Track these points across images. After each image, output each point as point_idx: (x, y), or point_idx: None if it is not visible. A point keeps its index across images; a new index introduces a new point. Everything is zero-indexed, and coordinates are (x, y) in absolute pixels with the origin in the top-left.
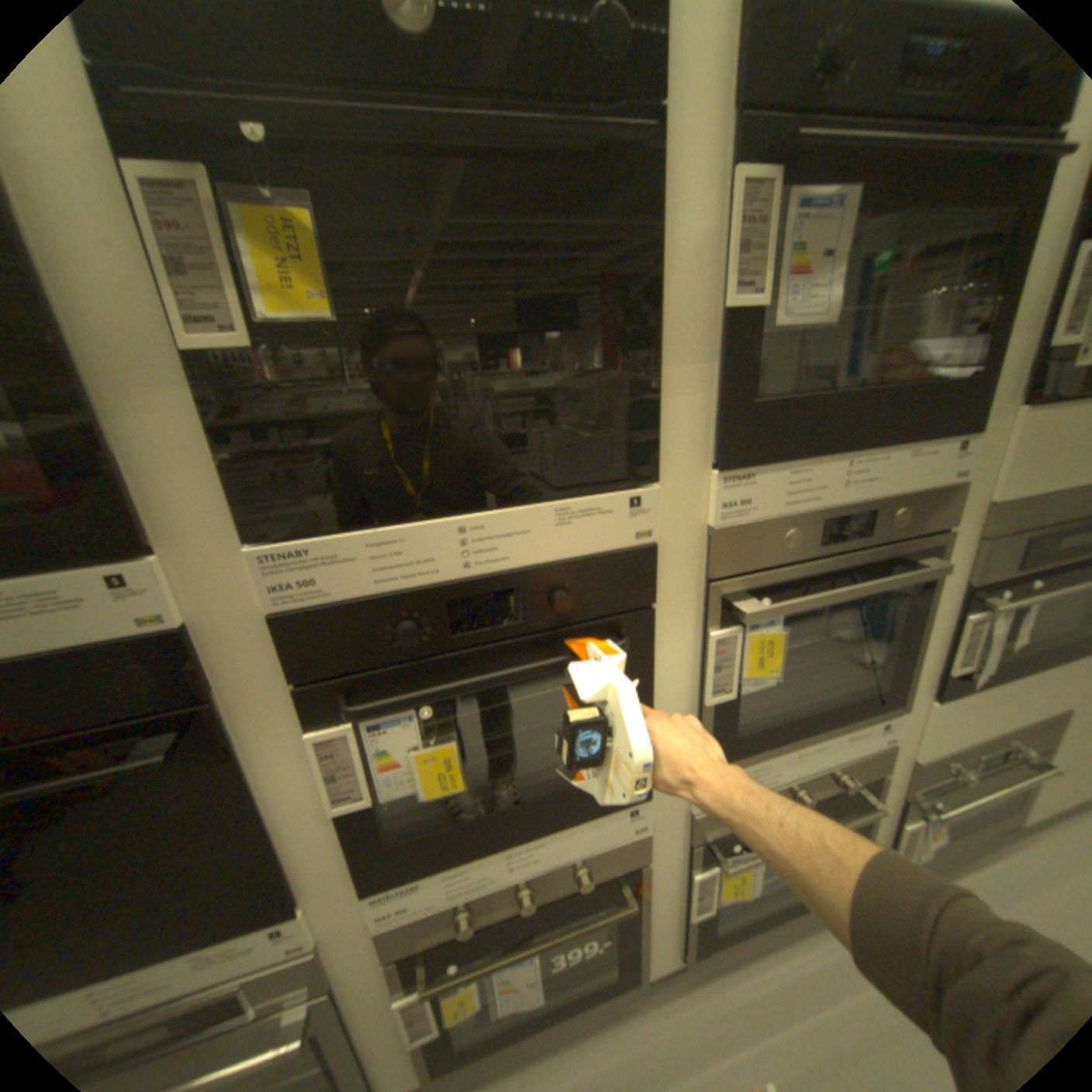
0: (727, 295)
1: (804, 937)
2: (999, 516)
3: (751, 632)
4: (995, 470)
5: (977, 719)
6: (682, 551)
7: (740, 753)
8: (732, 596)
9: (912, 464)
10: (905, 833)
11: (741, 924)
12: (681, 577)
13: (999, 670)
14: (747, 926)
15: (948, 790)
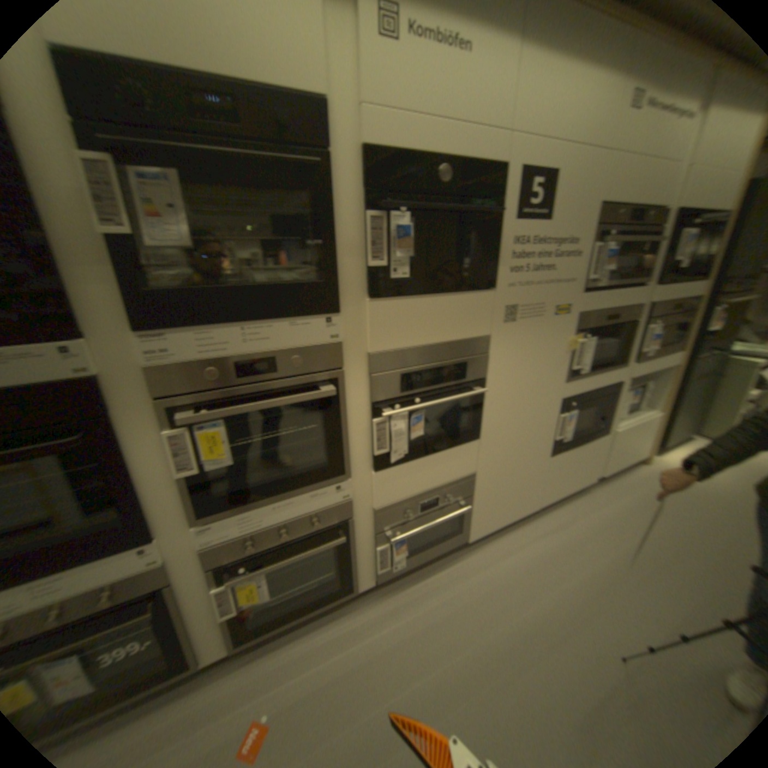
0: (96, 227)
1: (323, 625)
2: (371, 362)
3: (196, 433)
4: (362, 336)
5: (404, 480)
6: (123, 383)
7: (217, 509)
8: (171, 410)
9: (290, 331)
10: (375, 552)
11: (267, 621)
12: (128, 399)
13: (411, 451)
14: (270, 622)
15: (399, 524)
